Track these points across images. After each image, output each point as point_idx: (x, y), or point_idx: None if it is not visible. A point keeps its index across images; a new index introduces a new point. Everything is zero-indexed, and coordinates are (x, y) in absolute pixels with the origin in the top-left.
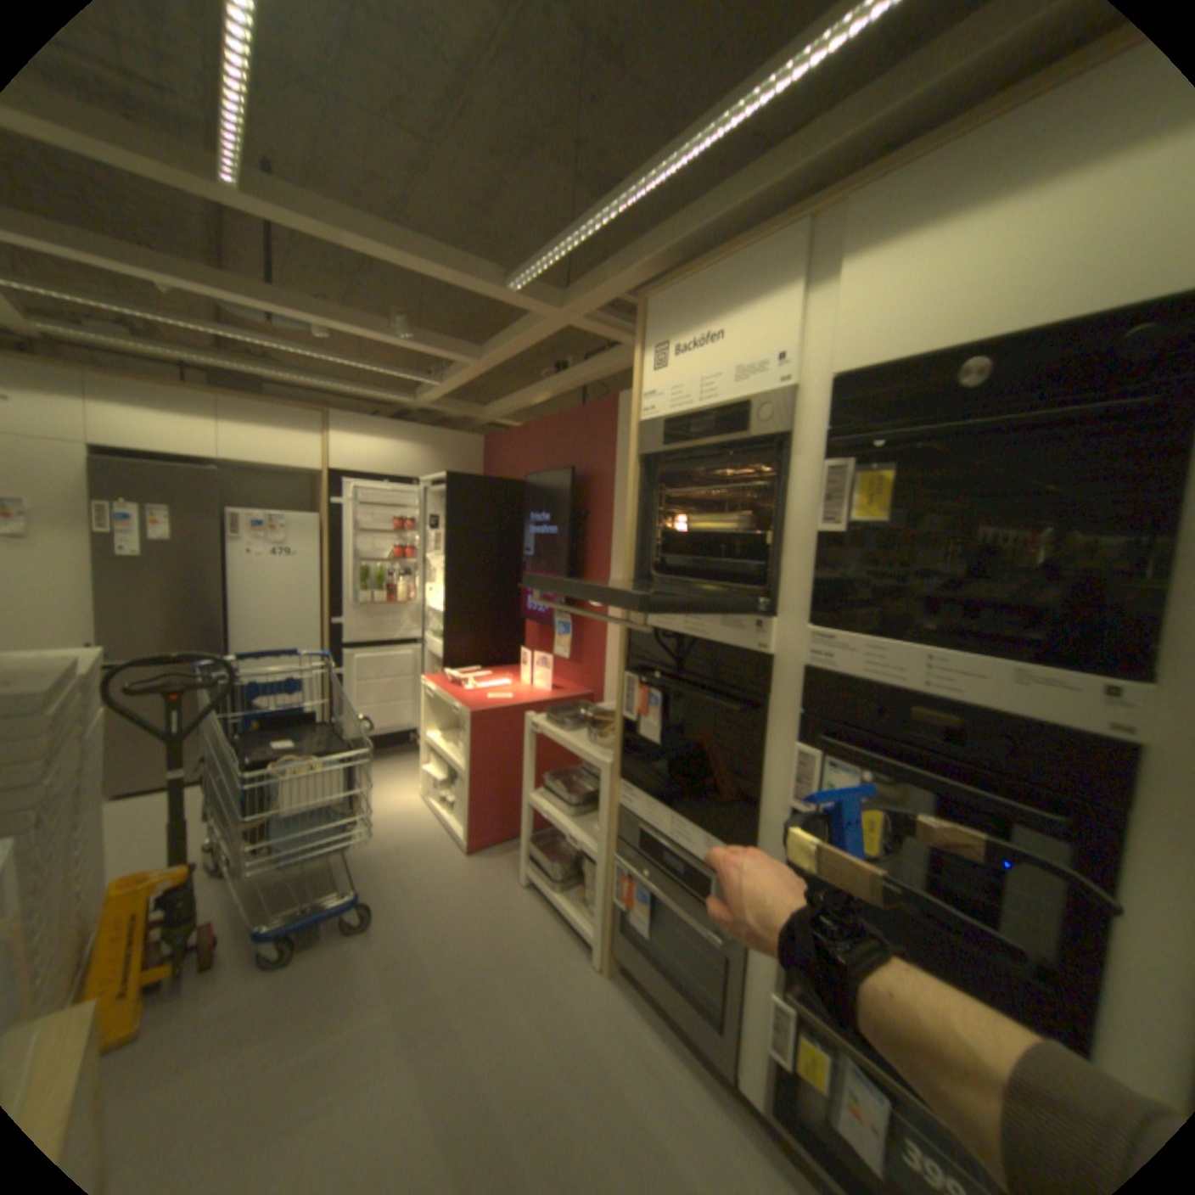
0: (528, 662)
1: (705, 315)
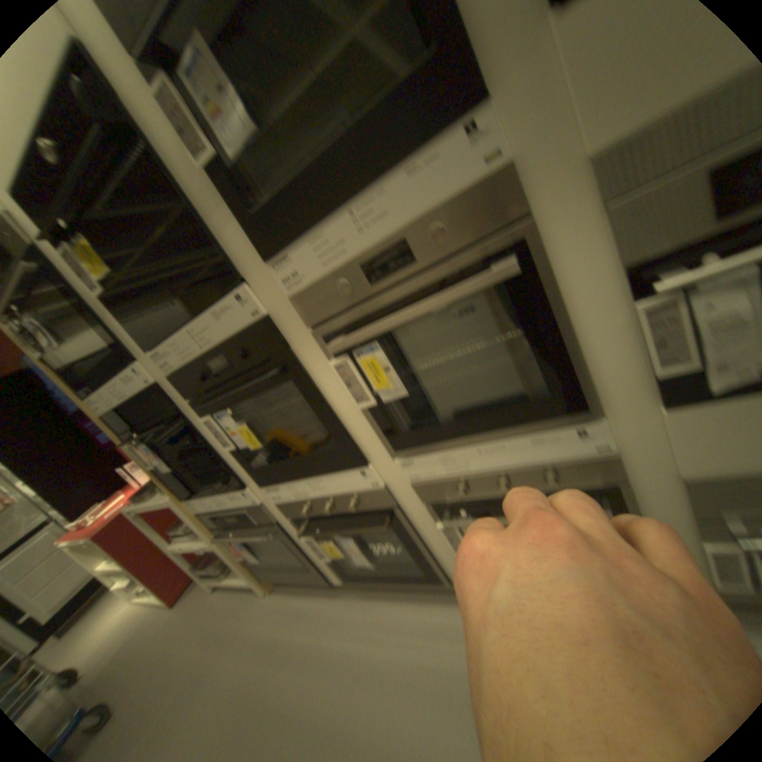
0: (124, 476)
1: None
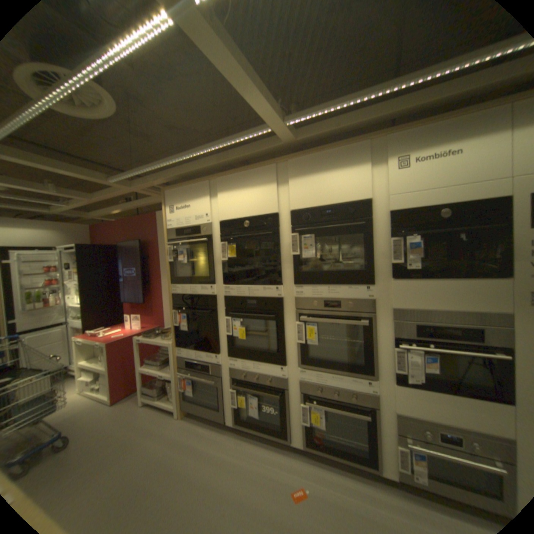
0: (129, 320)
1: (184, 200)
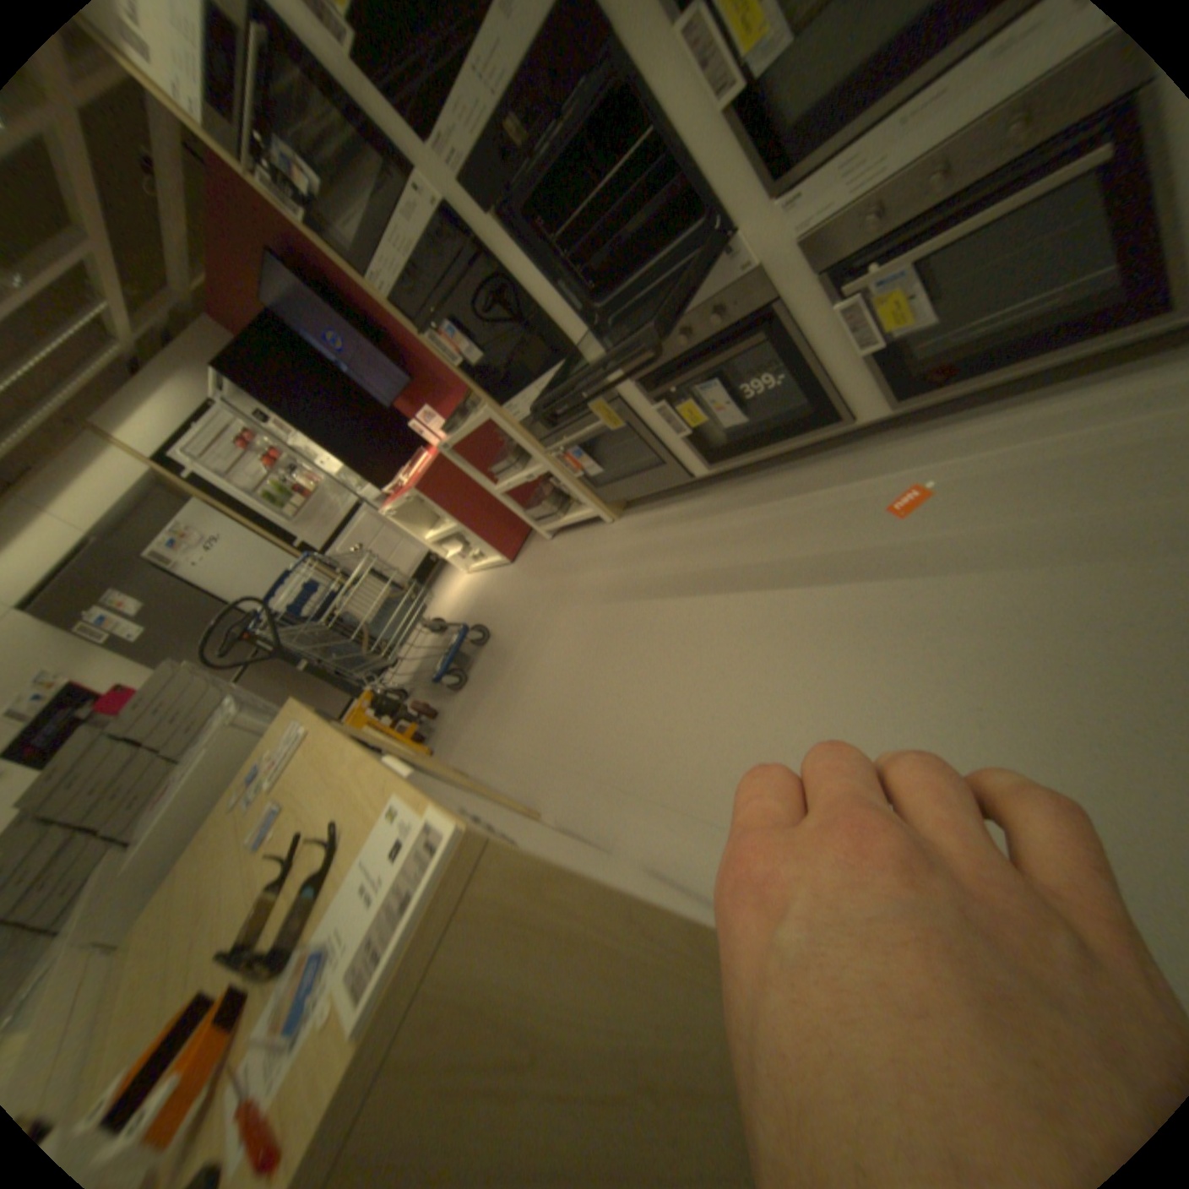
0: (418, 424)
1: None
